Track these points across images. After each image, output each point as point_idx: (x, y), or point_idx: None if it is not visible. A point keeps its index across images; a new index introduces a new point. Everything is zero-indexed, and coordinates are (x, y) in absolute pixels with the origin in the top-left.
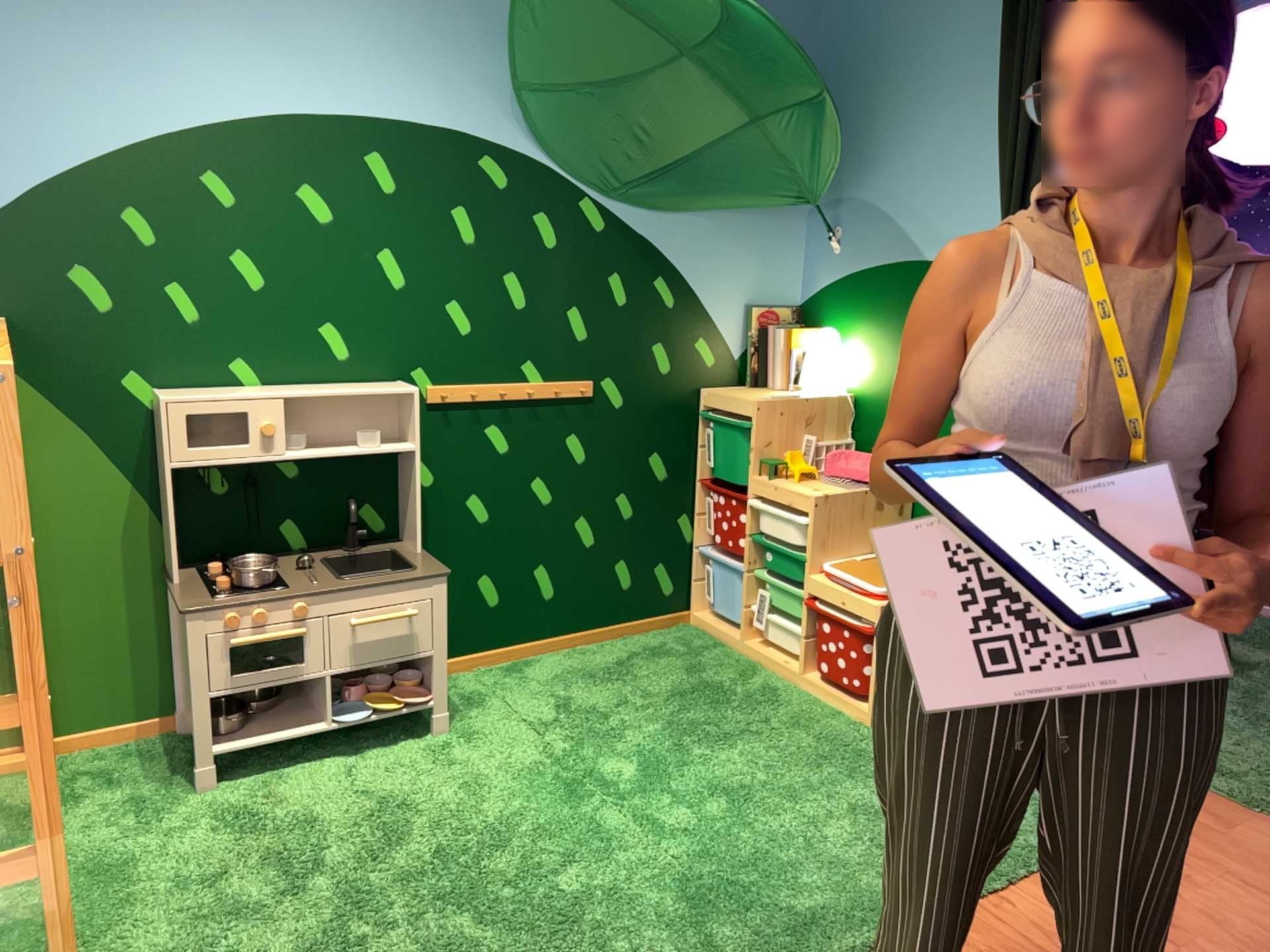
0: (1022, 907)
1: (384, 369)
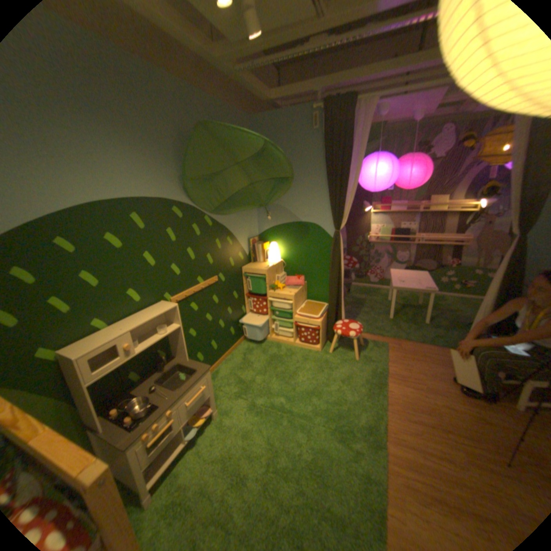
0: (399, 395)
1: (152, 298)
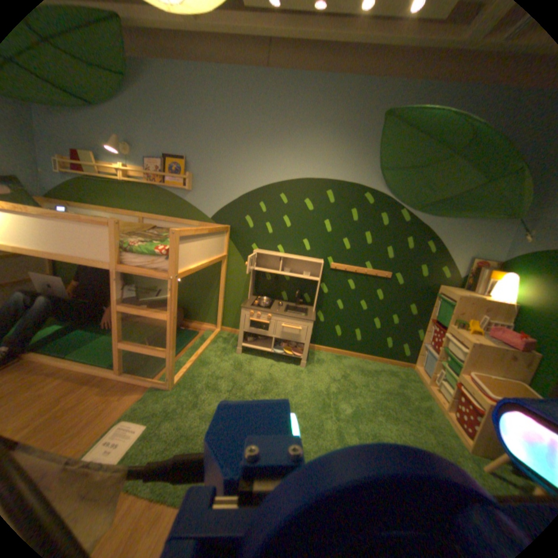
0: None
1: (316, 253)
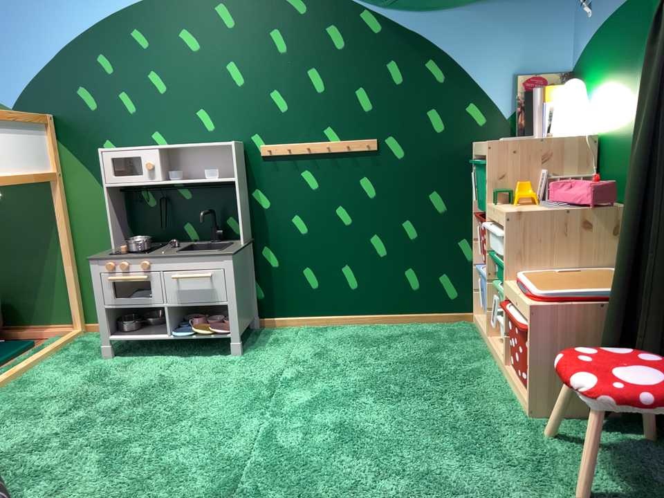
0: None
1: (231, 133)
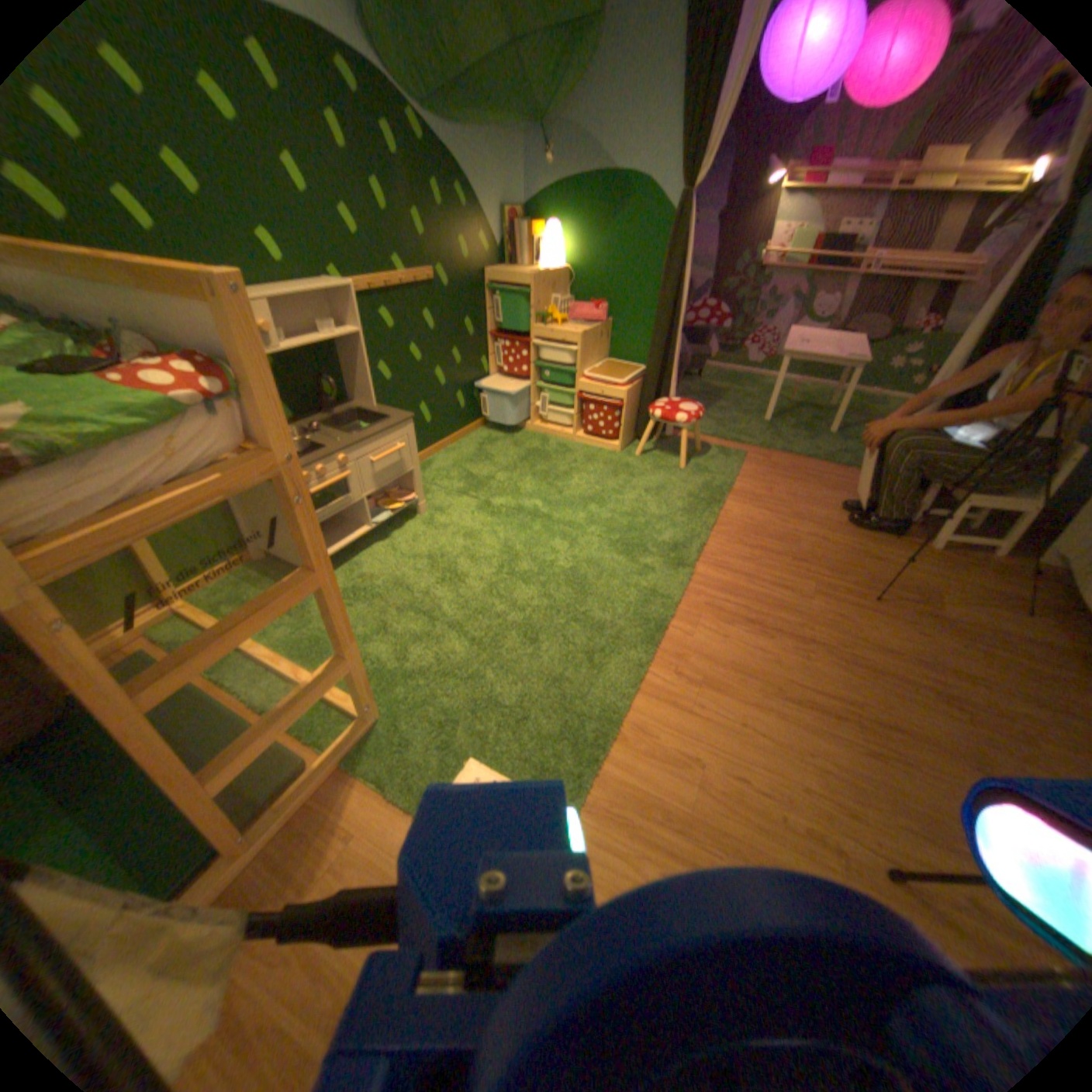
0: (736, 515)
1: (300, 263)
